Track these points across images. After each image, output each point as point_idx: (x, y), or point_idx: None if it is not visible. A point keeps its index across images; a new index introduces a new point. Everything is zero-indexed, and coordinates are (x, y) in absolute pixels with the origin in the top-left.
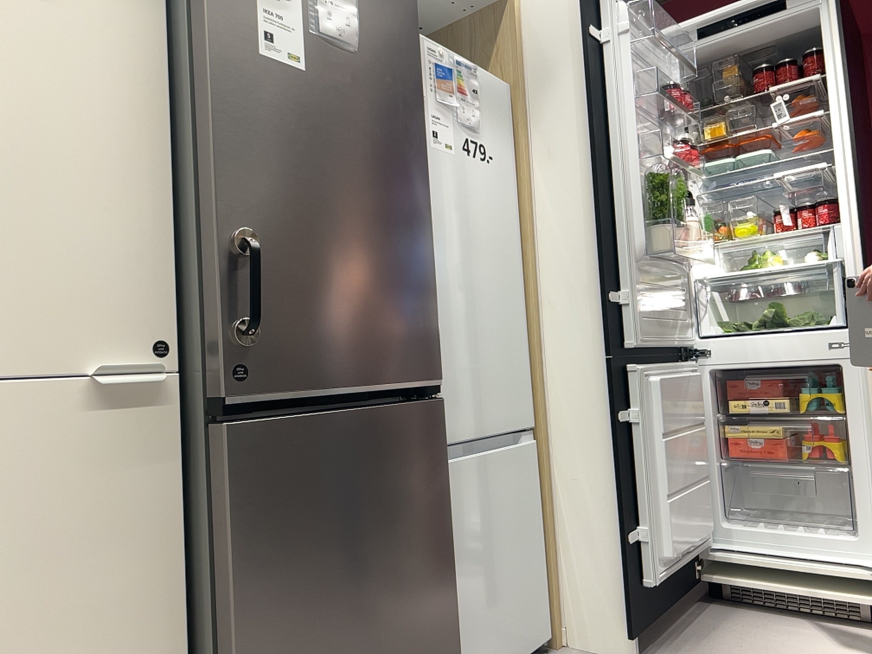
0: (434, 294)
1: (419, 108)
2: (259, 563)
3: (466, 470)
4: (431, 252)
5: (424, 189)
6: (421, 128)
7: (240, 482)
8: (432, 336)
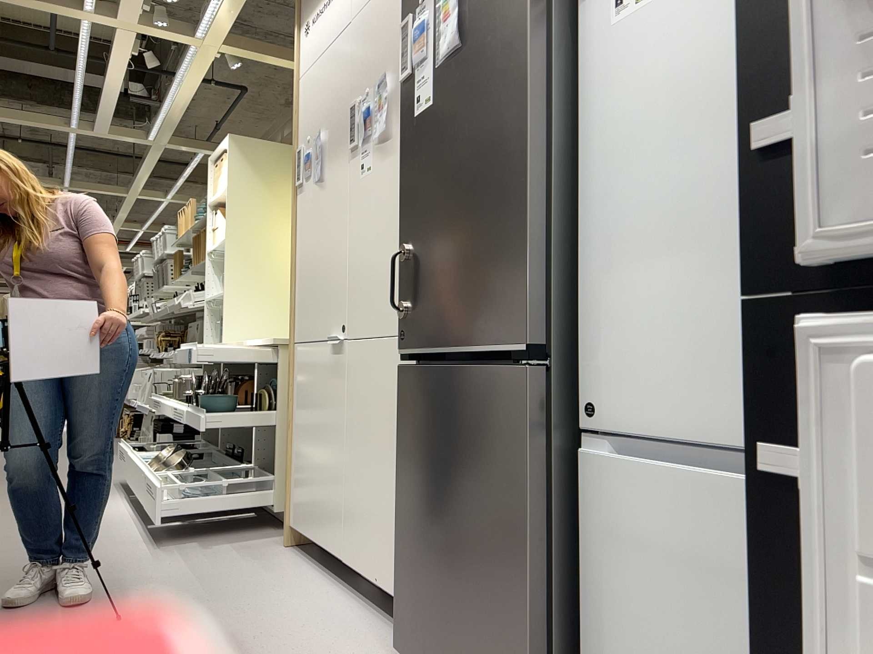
0: (527, 246)
1: (523, 31)
2: (405, 458)
3: (640, 483)
4: (527, 197)
5: (522, 126)
6: (523, 54)
7: (402, 404)
8: (521, 295)
